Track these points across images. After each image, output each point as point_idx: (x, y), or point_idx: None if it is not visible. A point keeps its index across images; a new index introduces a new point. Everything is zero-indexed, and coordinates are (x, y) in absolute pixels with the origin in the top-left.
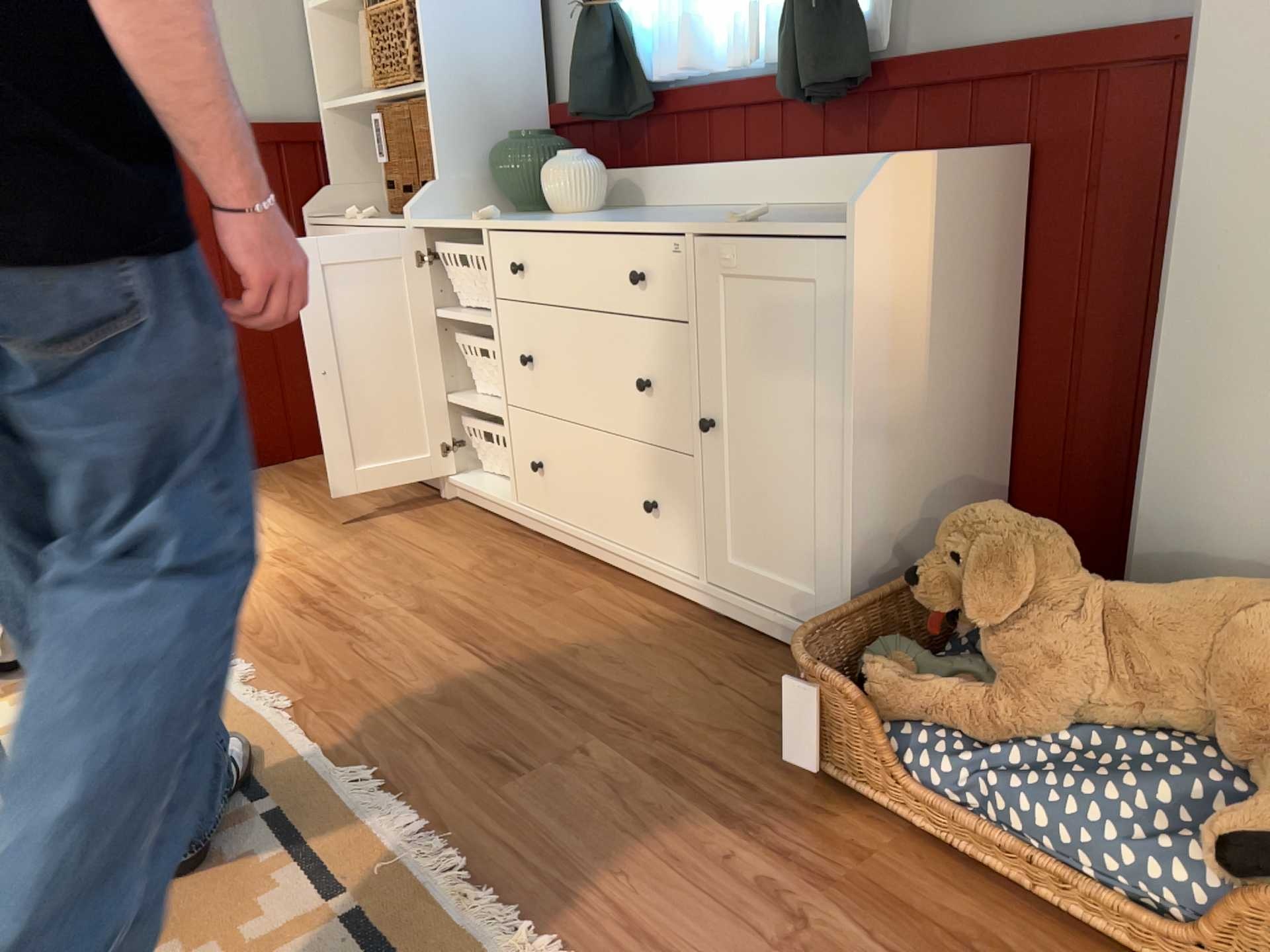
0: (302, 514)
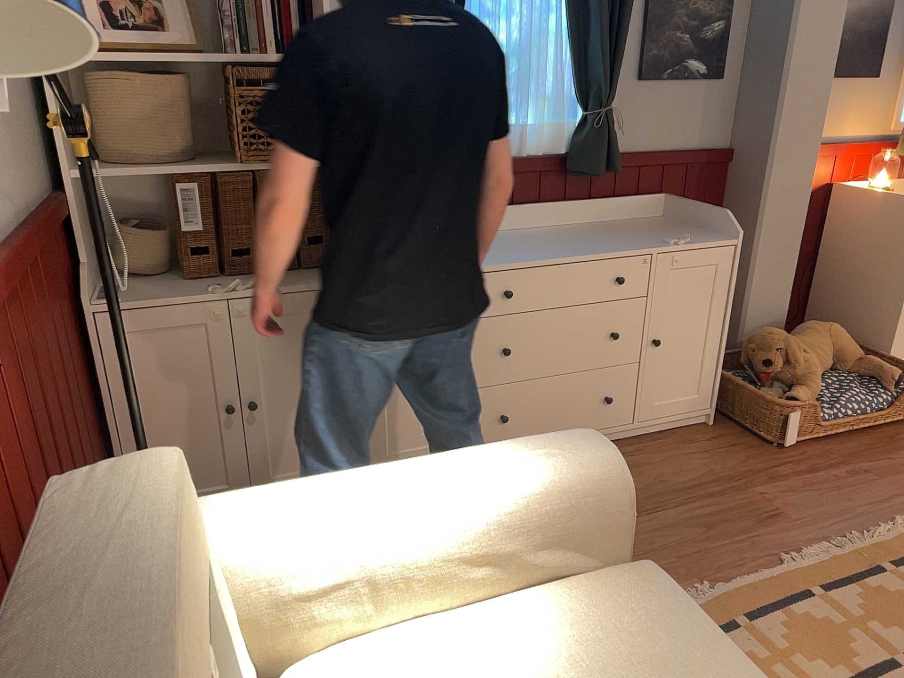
0: None
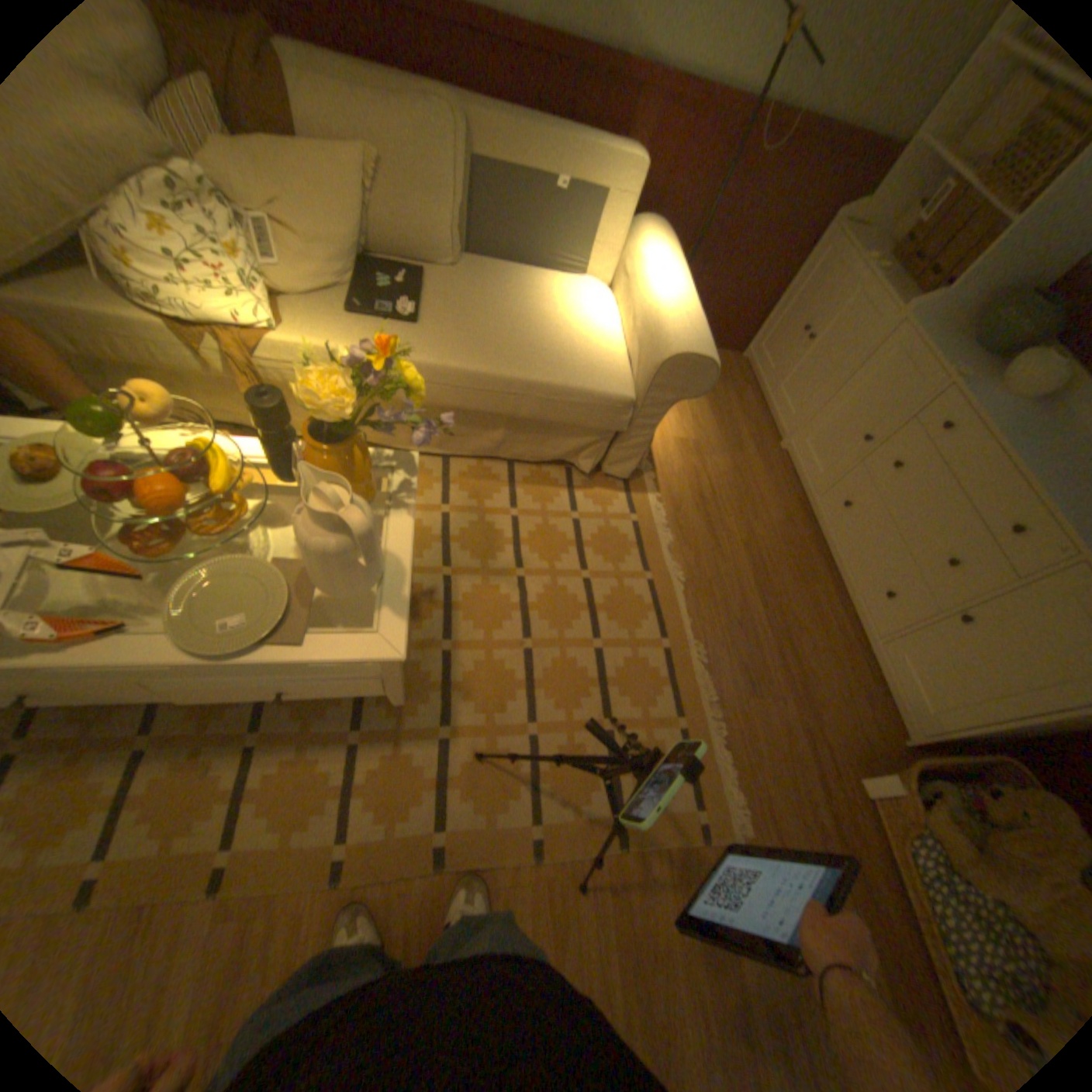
0: (712, 415)
